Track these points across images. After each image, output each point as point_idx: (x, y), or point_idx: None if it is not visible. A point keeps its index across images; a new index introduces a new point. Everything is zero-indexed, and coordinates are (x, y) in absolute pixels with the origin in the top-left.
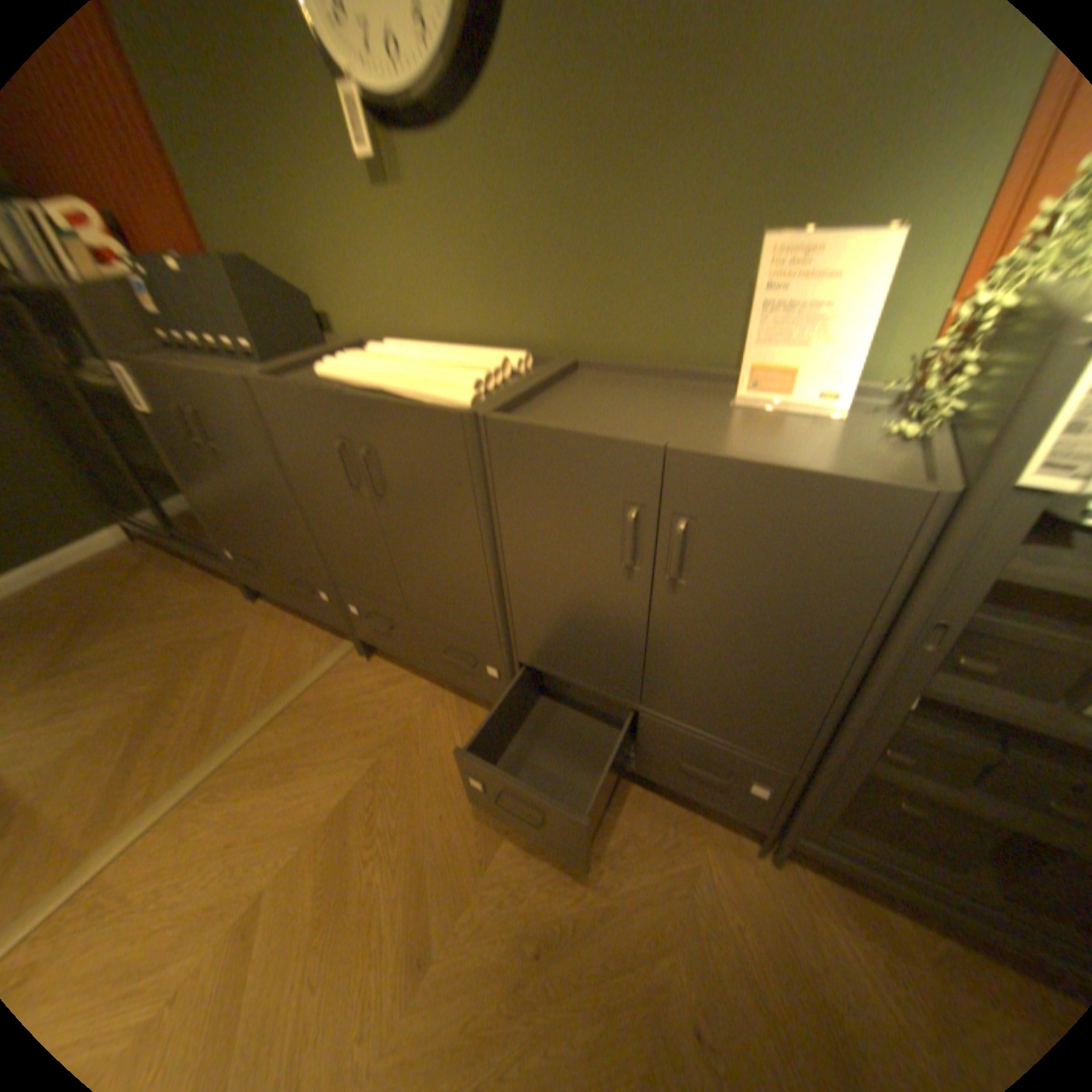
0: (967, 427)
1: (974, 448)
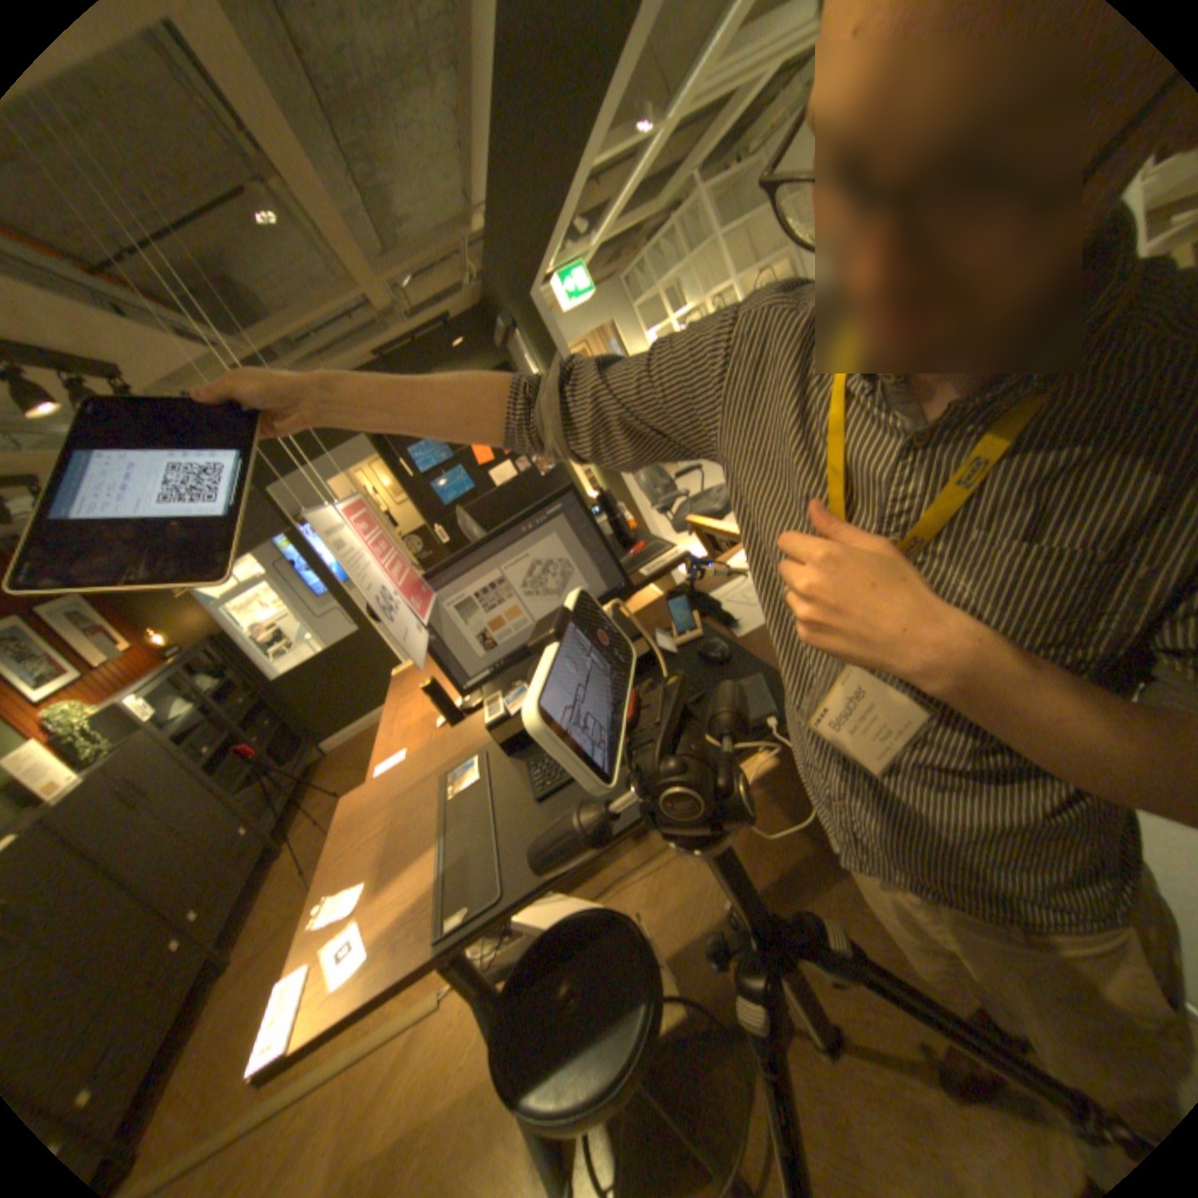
0: (116, 739)
1: (128, 731)
